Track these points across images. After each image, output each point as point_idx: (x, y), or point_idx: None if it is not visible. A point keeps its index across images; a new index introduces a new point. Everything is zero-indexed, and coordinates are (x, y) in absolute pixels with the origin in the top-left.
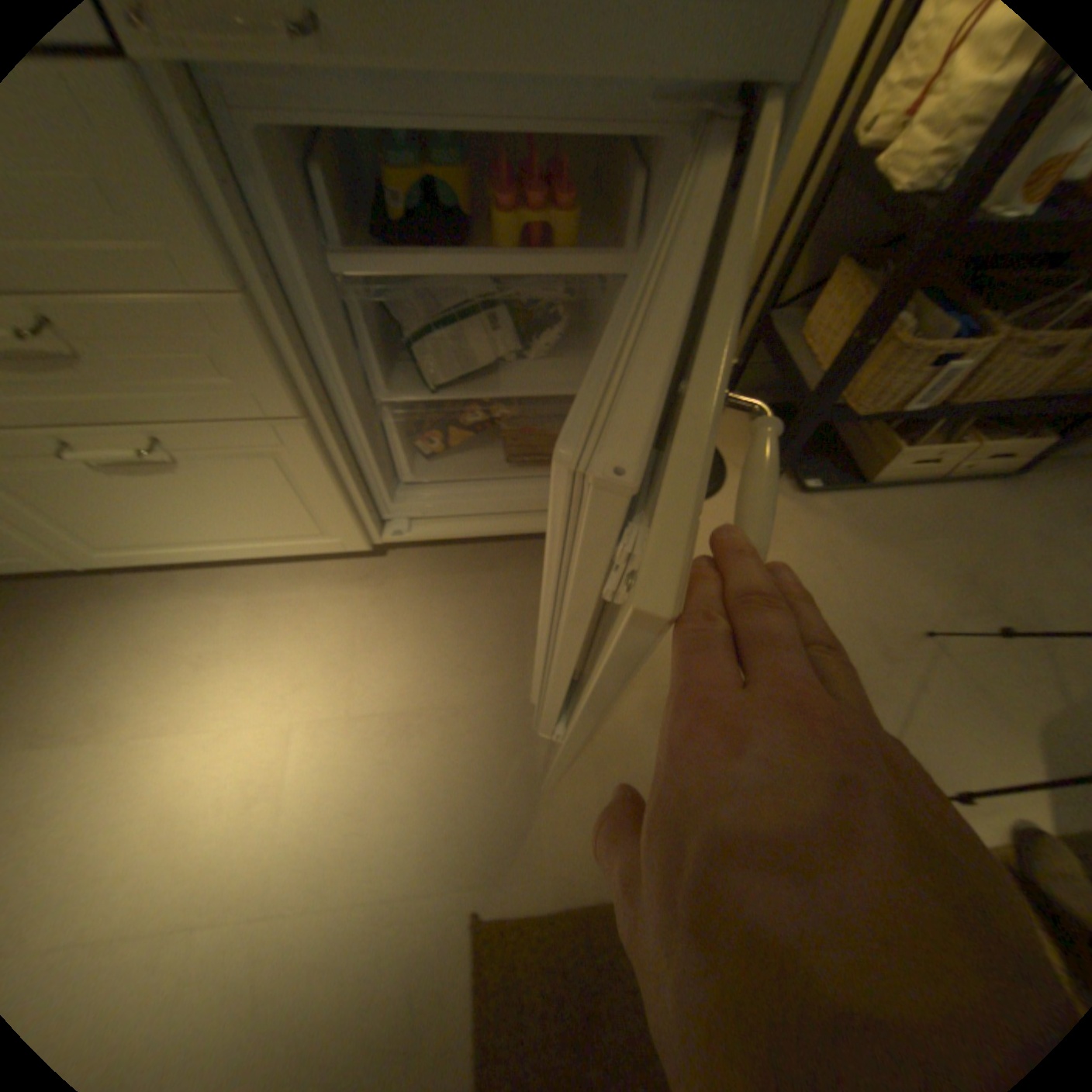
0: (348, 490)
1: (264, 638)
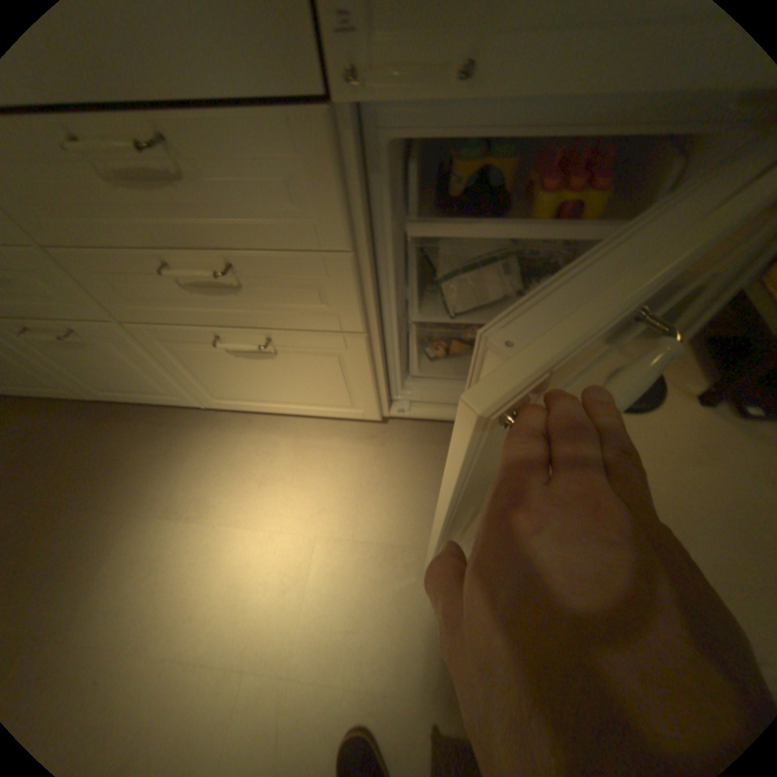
0: (379, 381)
1: (301, 470)
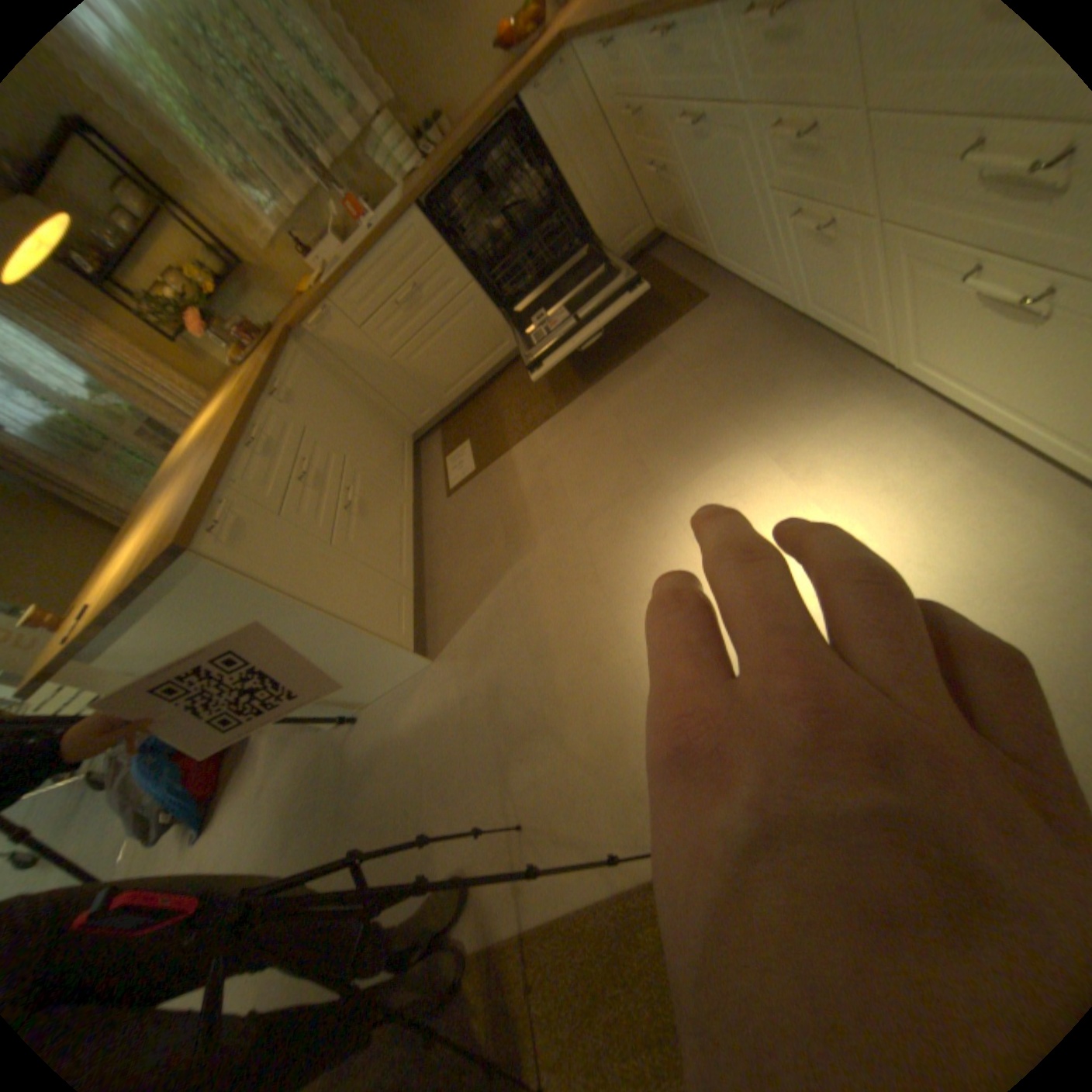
0: None
1: (951, 504)
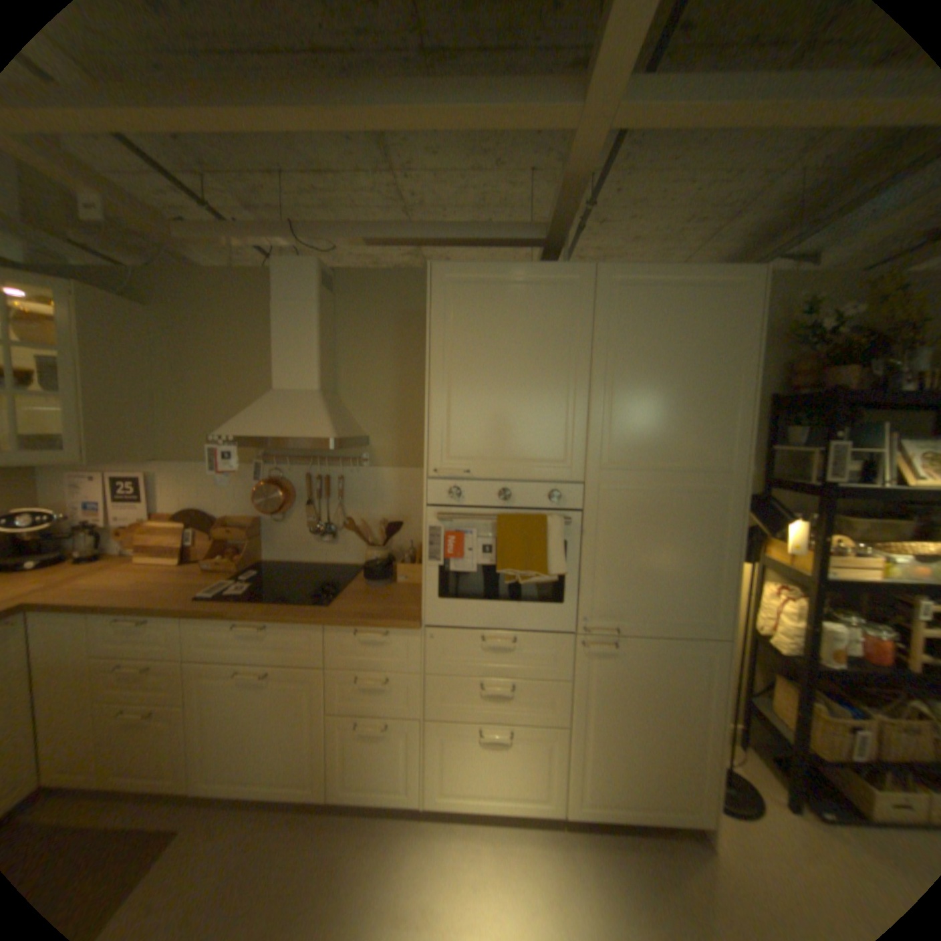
0: (570, 769)
1: (504, 874)
